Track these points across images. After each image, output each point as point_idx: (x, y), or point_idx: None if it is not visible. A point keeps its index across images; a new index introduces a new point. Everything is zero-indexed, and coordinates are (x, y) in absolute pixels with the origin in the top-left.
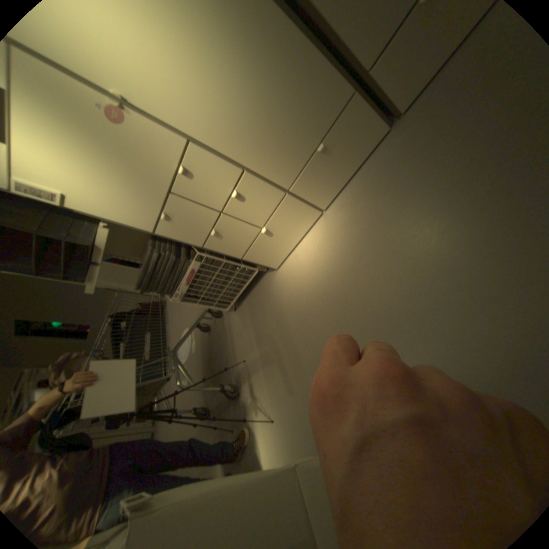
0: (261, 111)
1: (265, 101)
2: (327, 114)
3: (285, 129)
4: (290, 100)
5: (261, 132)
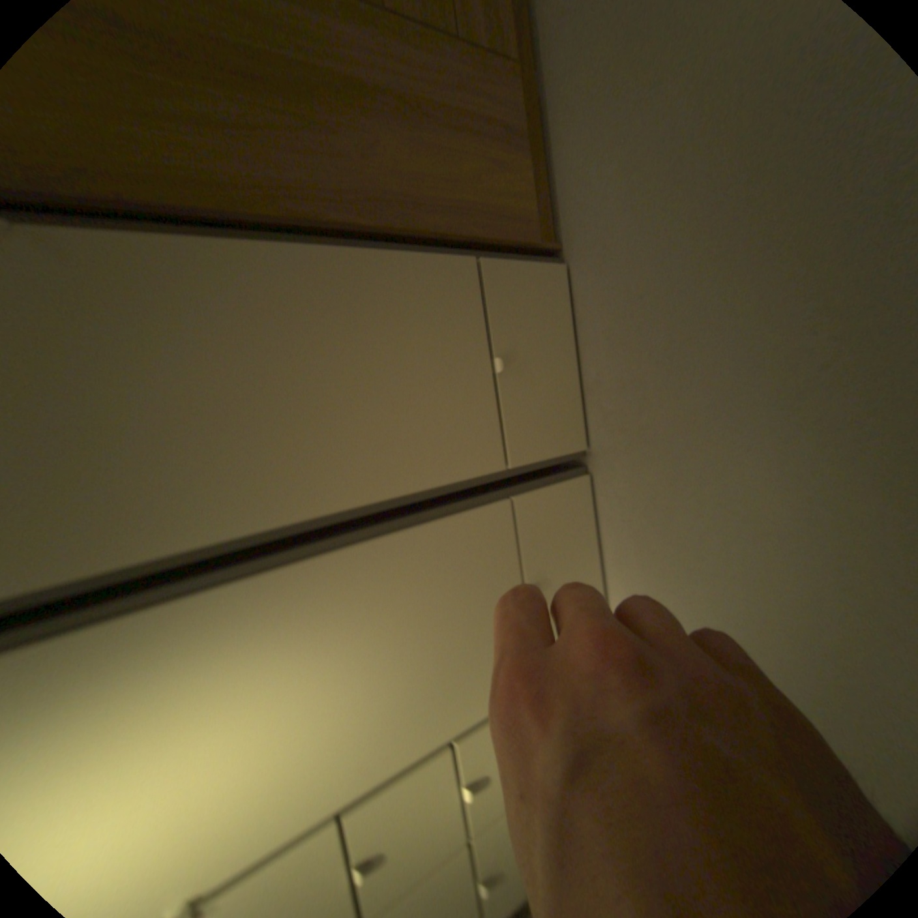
0: (413, 657)
1: (410, 641)
2: (502, 558)
3: (465, 633)
4: (442, 601)
5: (436, 676)
